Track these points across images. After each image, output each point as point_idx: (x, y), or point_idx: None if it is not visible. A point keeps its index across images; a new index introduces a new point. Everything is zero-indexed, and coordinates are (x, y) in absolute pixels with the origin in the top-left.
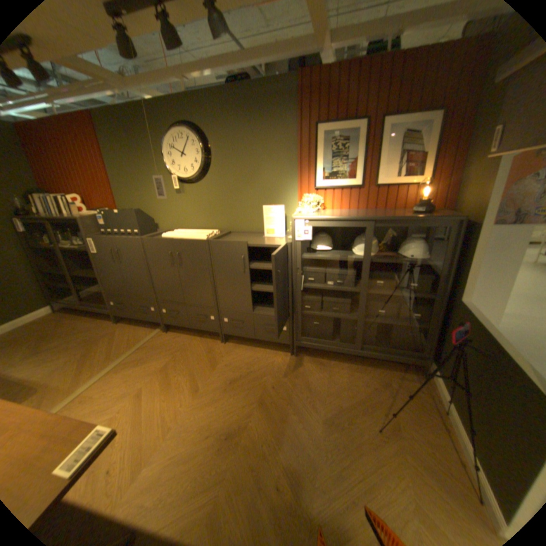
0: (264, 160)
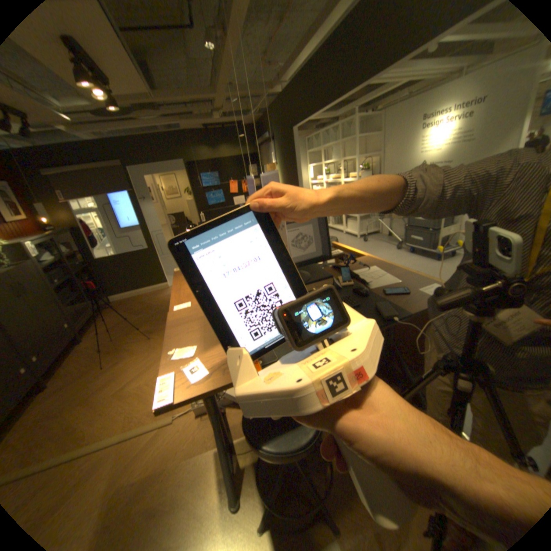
0: None
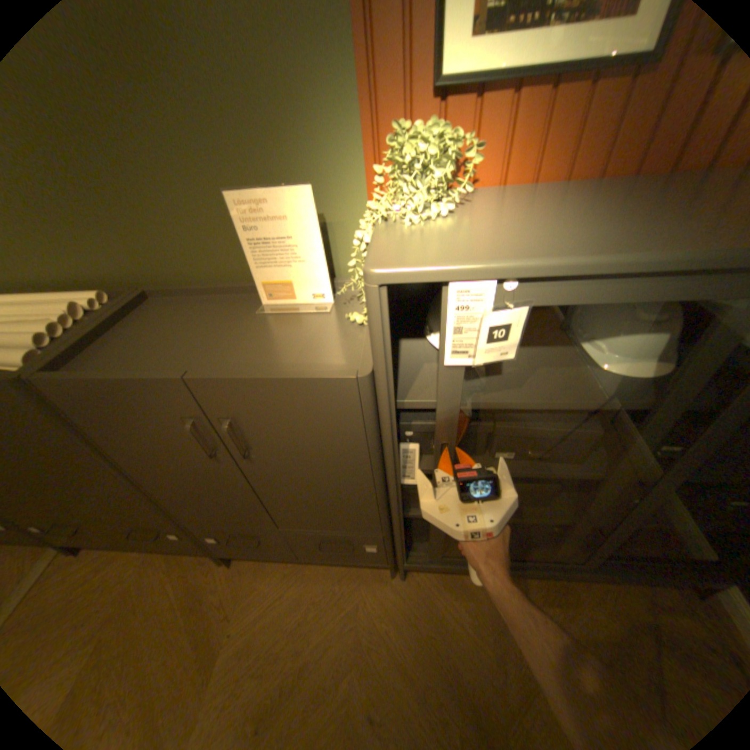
0: None
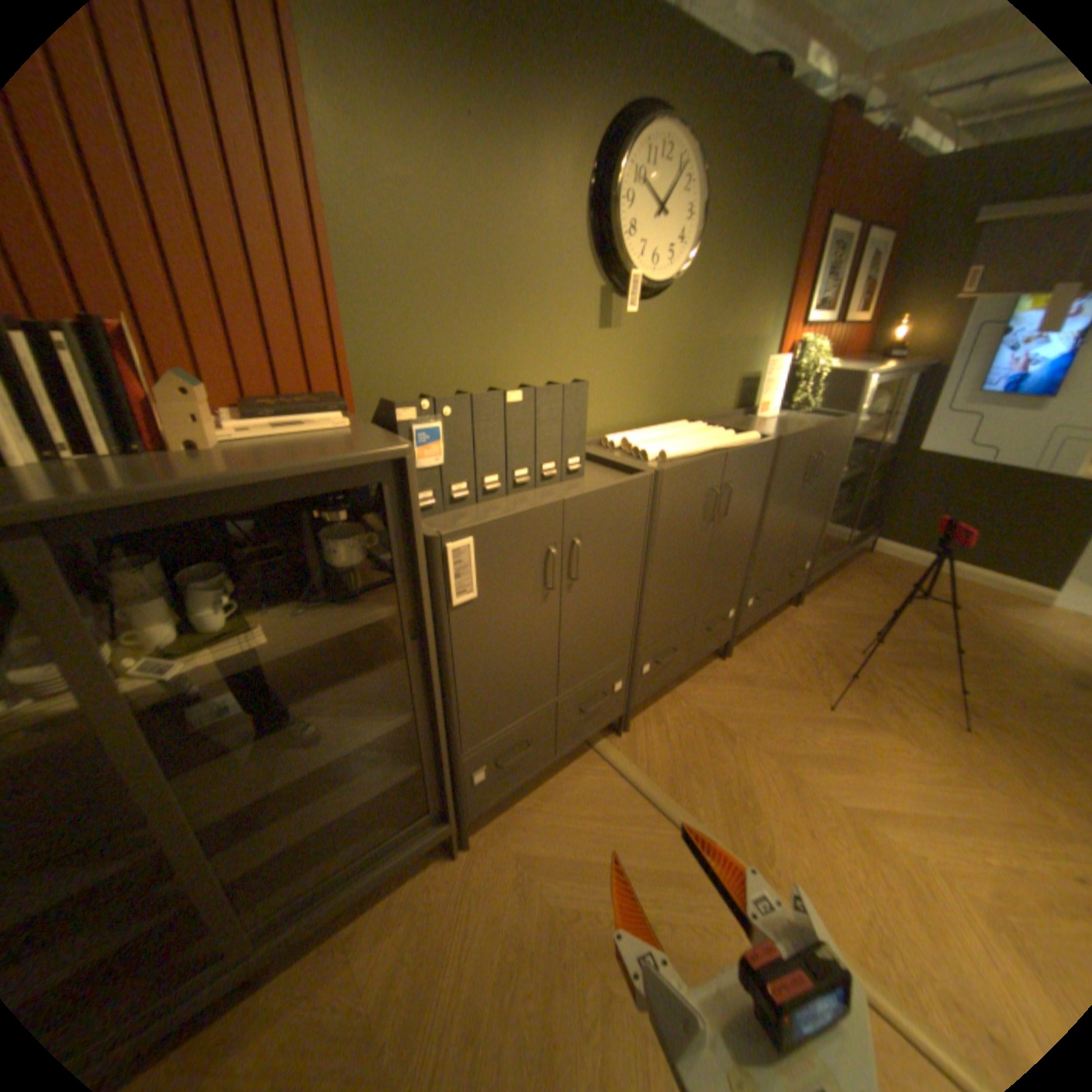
0: (763, 262)
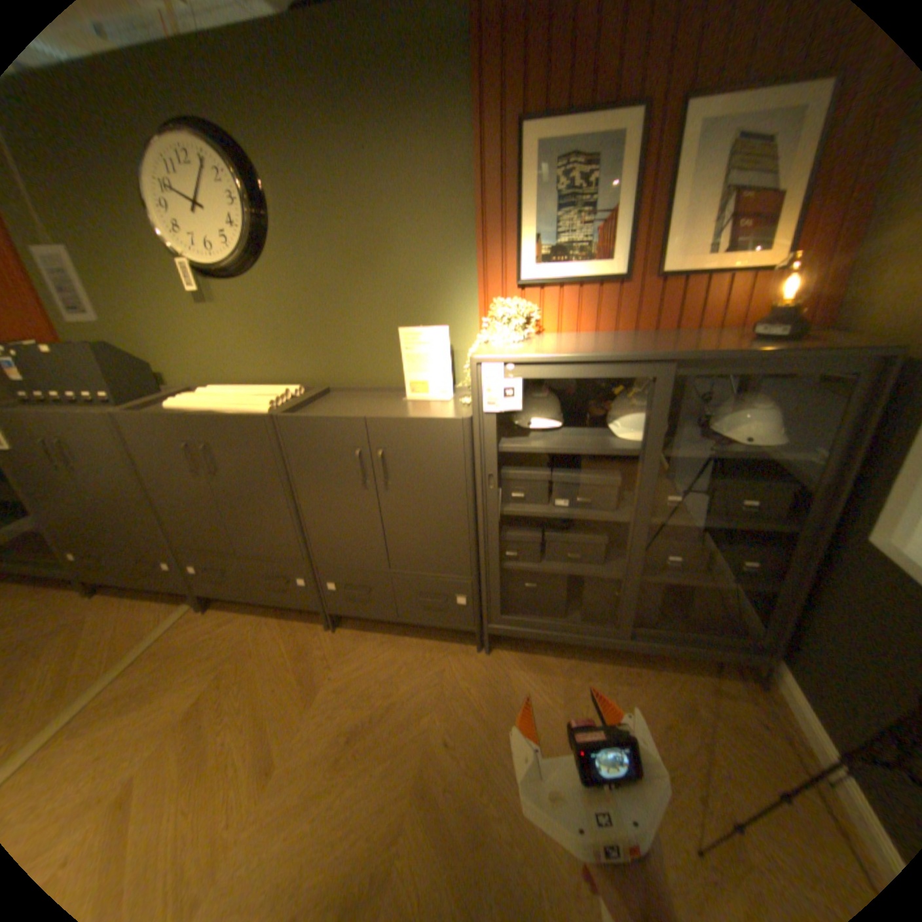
0: (395, 217)
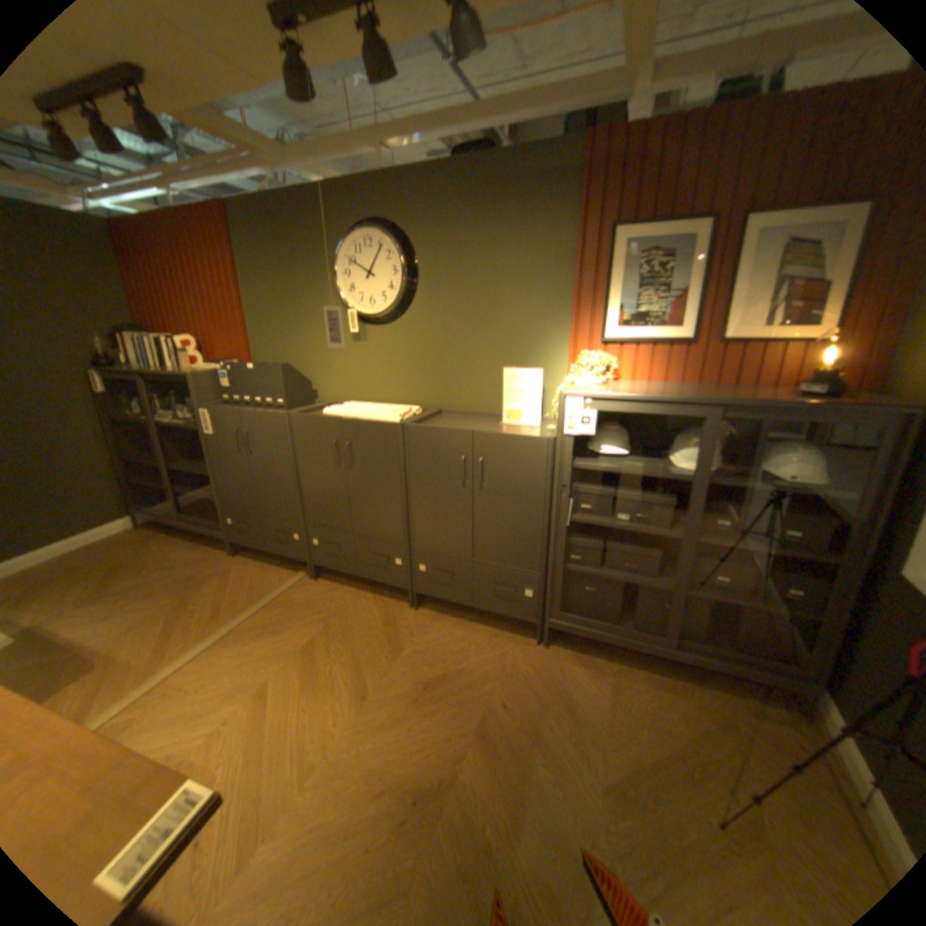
0: (511, 288)
